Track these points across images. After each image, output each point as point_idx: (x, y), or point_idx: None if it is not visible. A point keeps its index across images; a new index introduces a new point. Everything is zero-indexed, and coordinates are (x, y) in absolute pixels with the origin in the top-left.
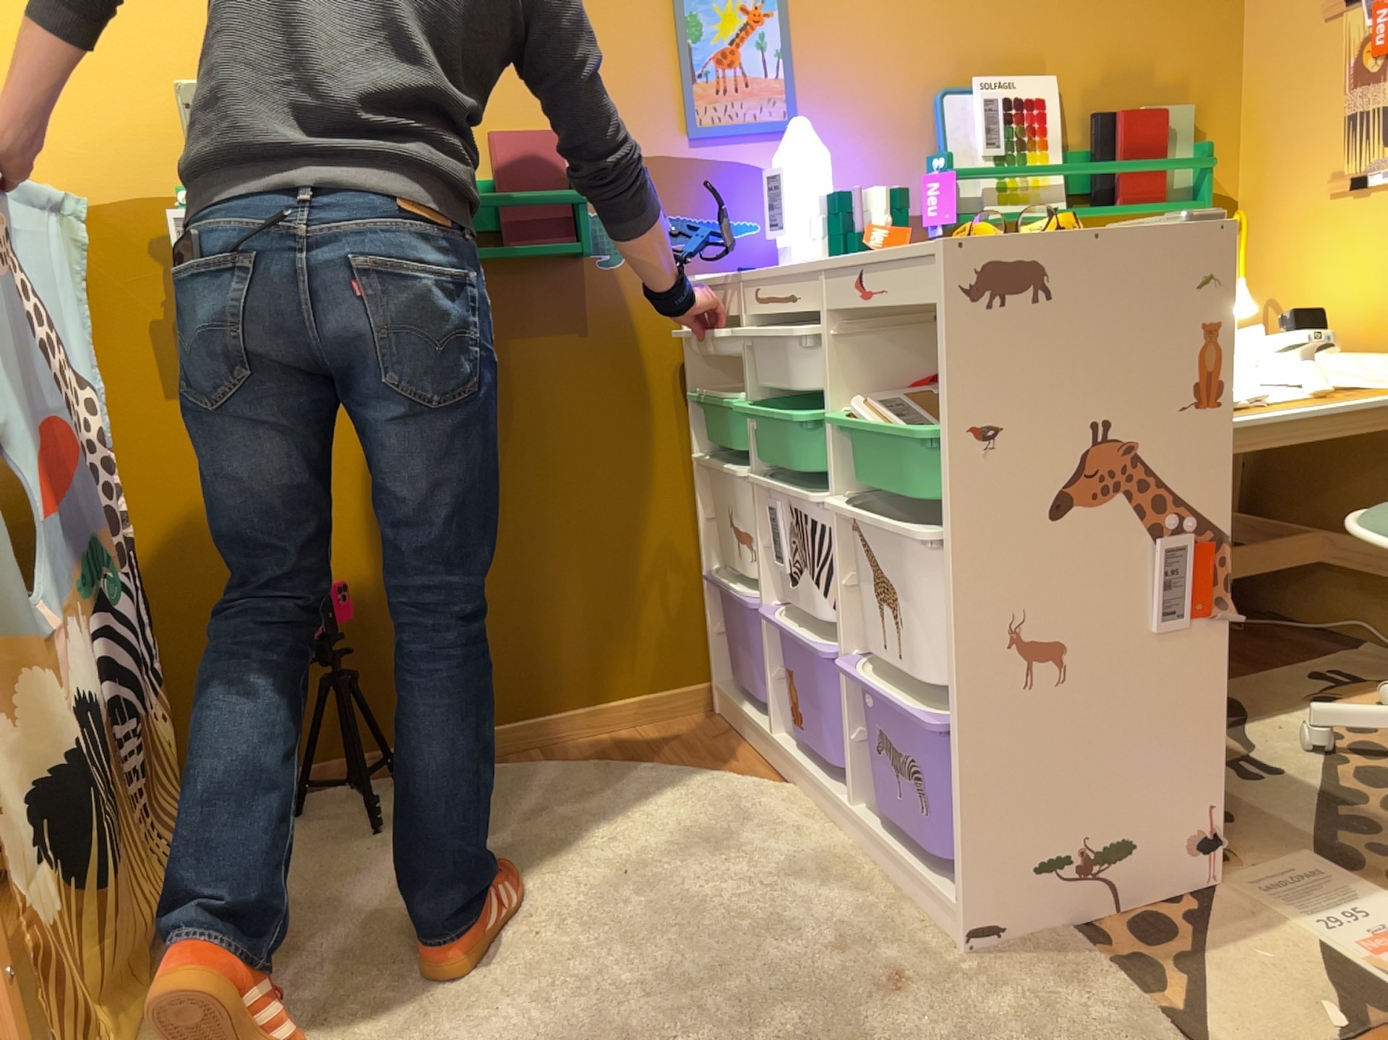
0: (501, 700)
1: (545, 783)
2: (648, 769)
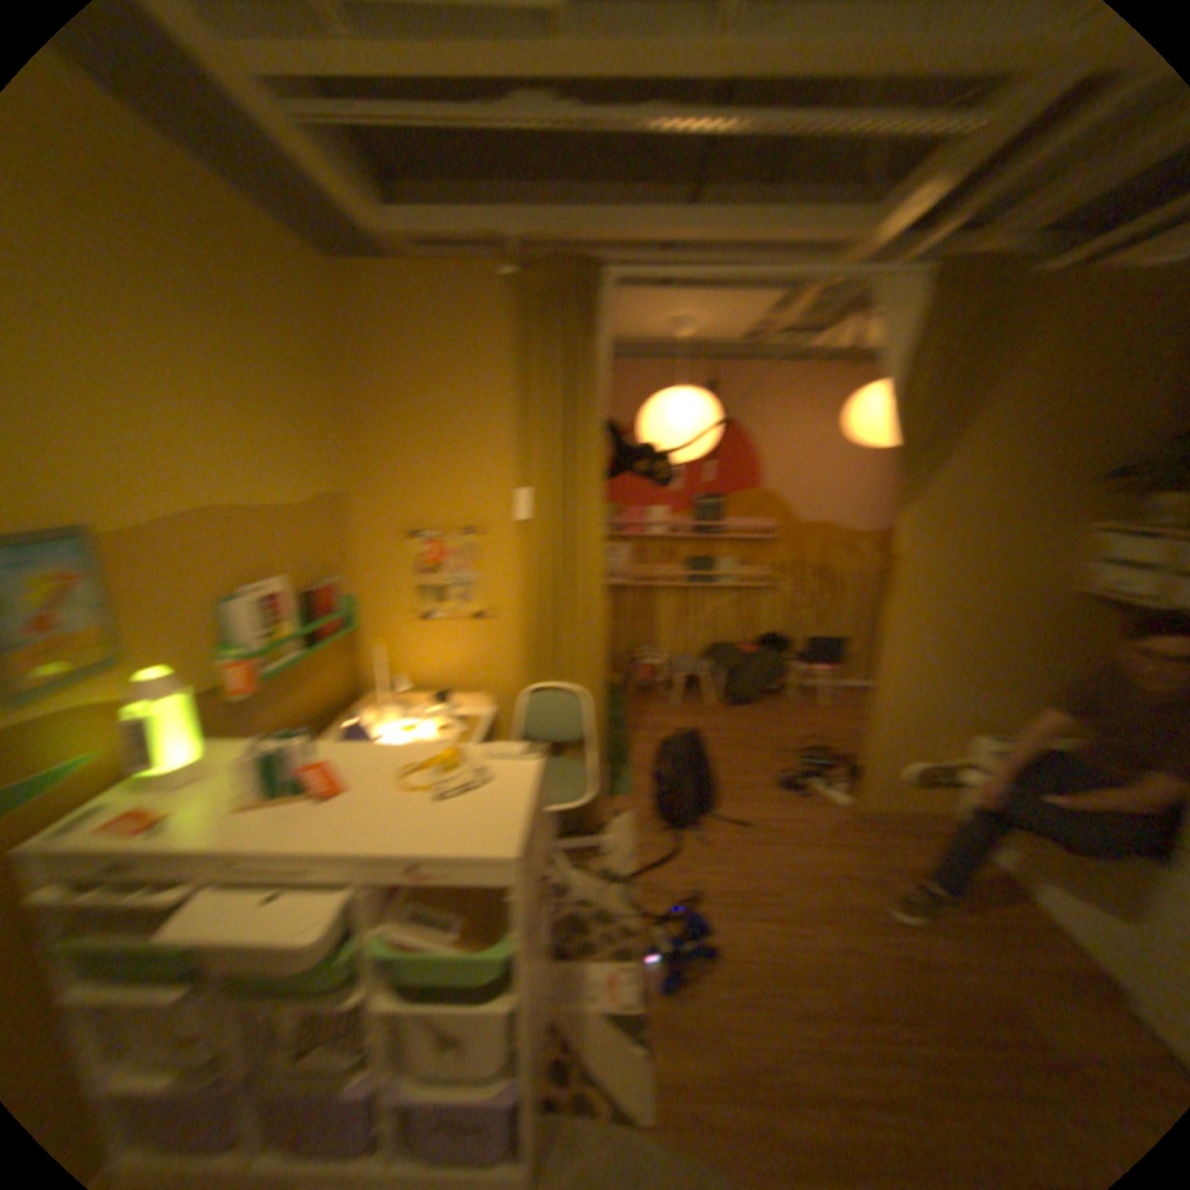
0: None
1: None
2: None
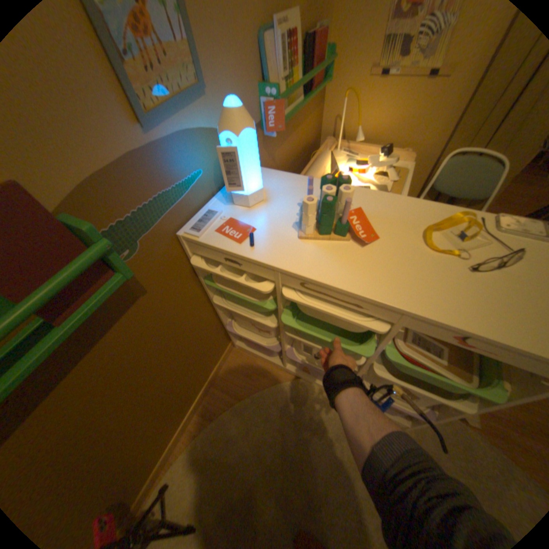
0: (177, 422)
1: (227, 439)
2: (252, 401)
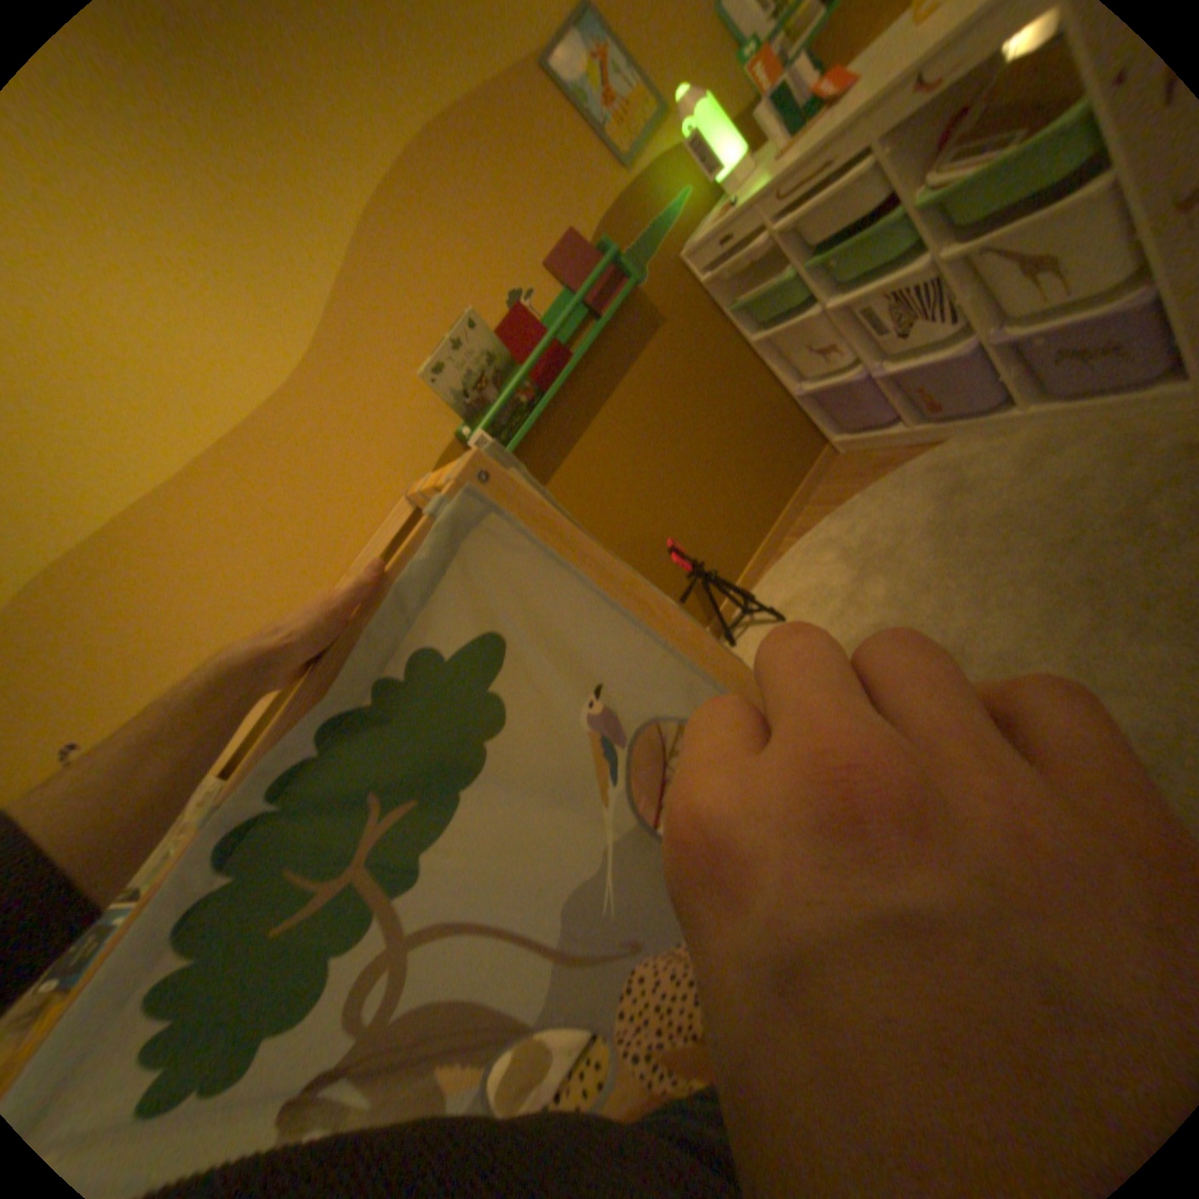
0: (757, 532)
1: (826, 542)
2: (863, 496)
